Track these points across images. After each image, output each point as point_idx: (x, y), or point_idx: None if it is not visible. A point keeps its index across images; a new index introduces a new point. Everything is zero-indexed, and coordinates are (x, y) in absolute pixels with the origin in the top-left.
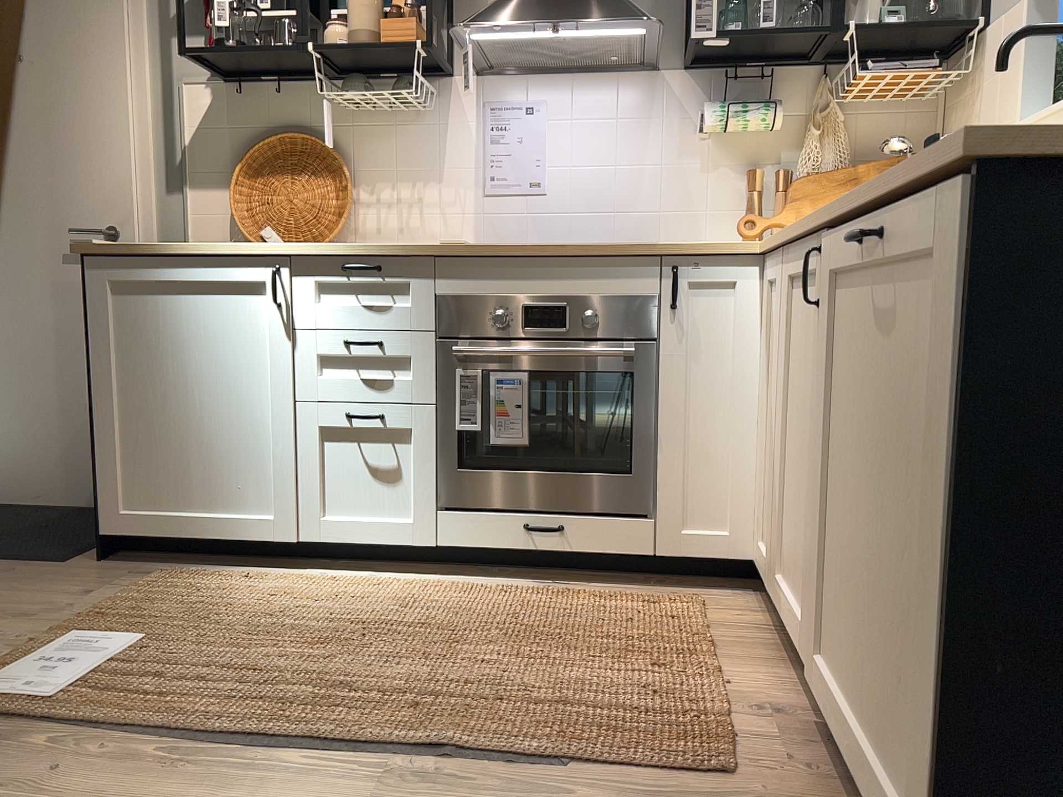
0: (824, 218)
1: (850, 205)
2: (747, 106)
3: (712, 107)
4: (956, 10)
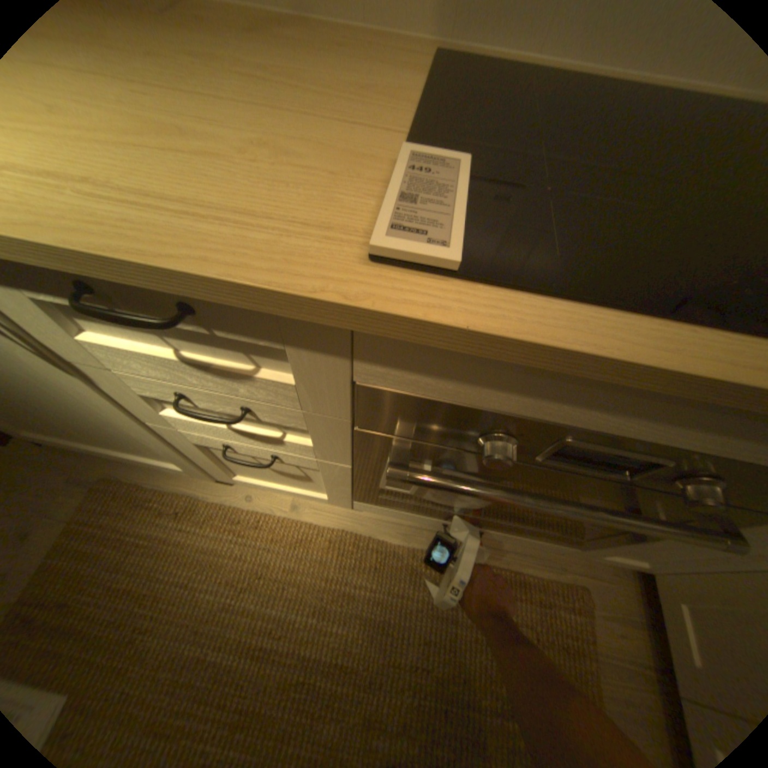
0: None
1: None
2: None
3: None
4: None
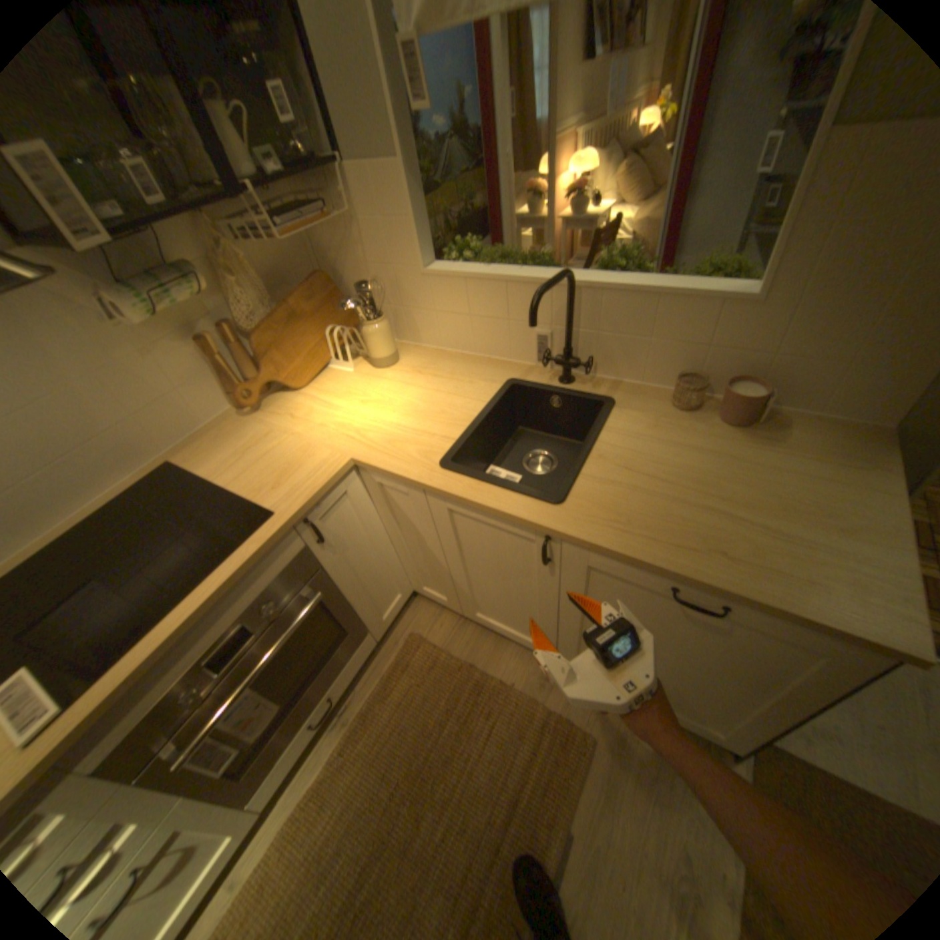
0: (547, 526)
1: (619, 551)
2: (165, 281)
3: (120, 293)
4: (288, 122)
